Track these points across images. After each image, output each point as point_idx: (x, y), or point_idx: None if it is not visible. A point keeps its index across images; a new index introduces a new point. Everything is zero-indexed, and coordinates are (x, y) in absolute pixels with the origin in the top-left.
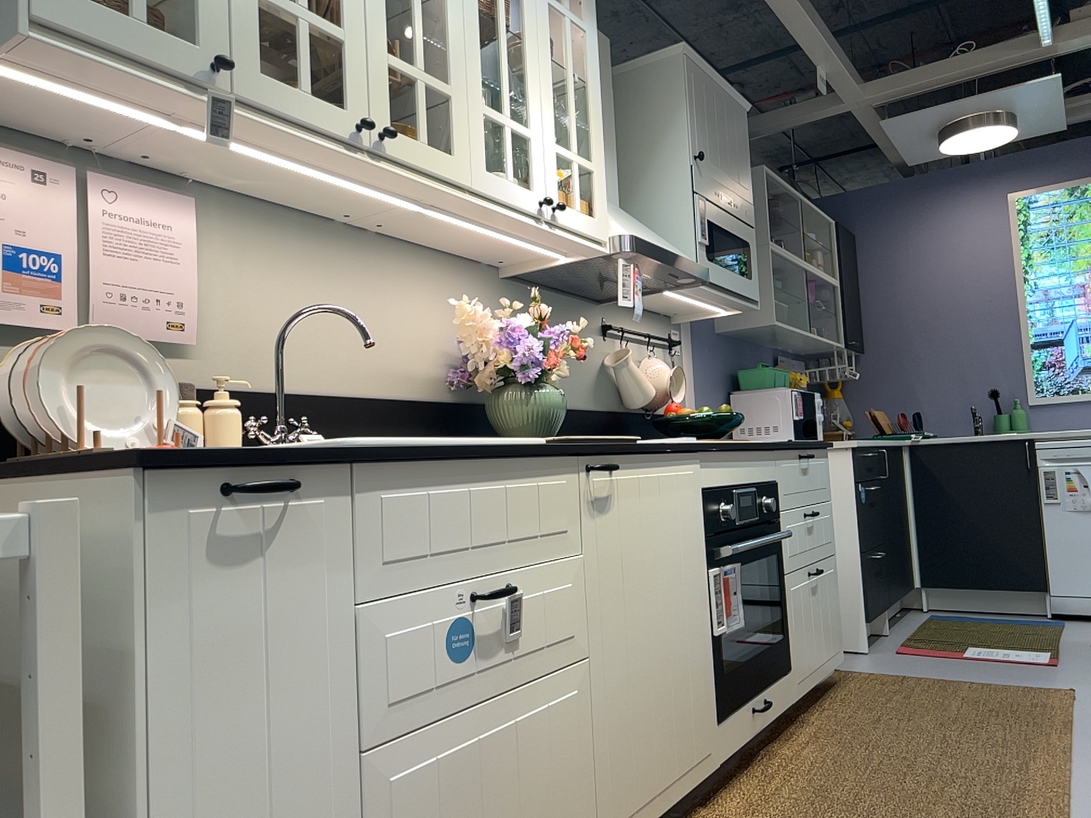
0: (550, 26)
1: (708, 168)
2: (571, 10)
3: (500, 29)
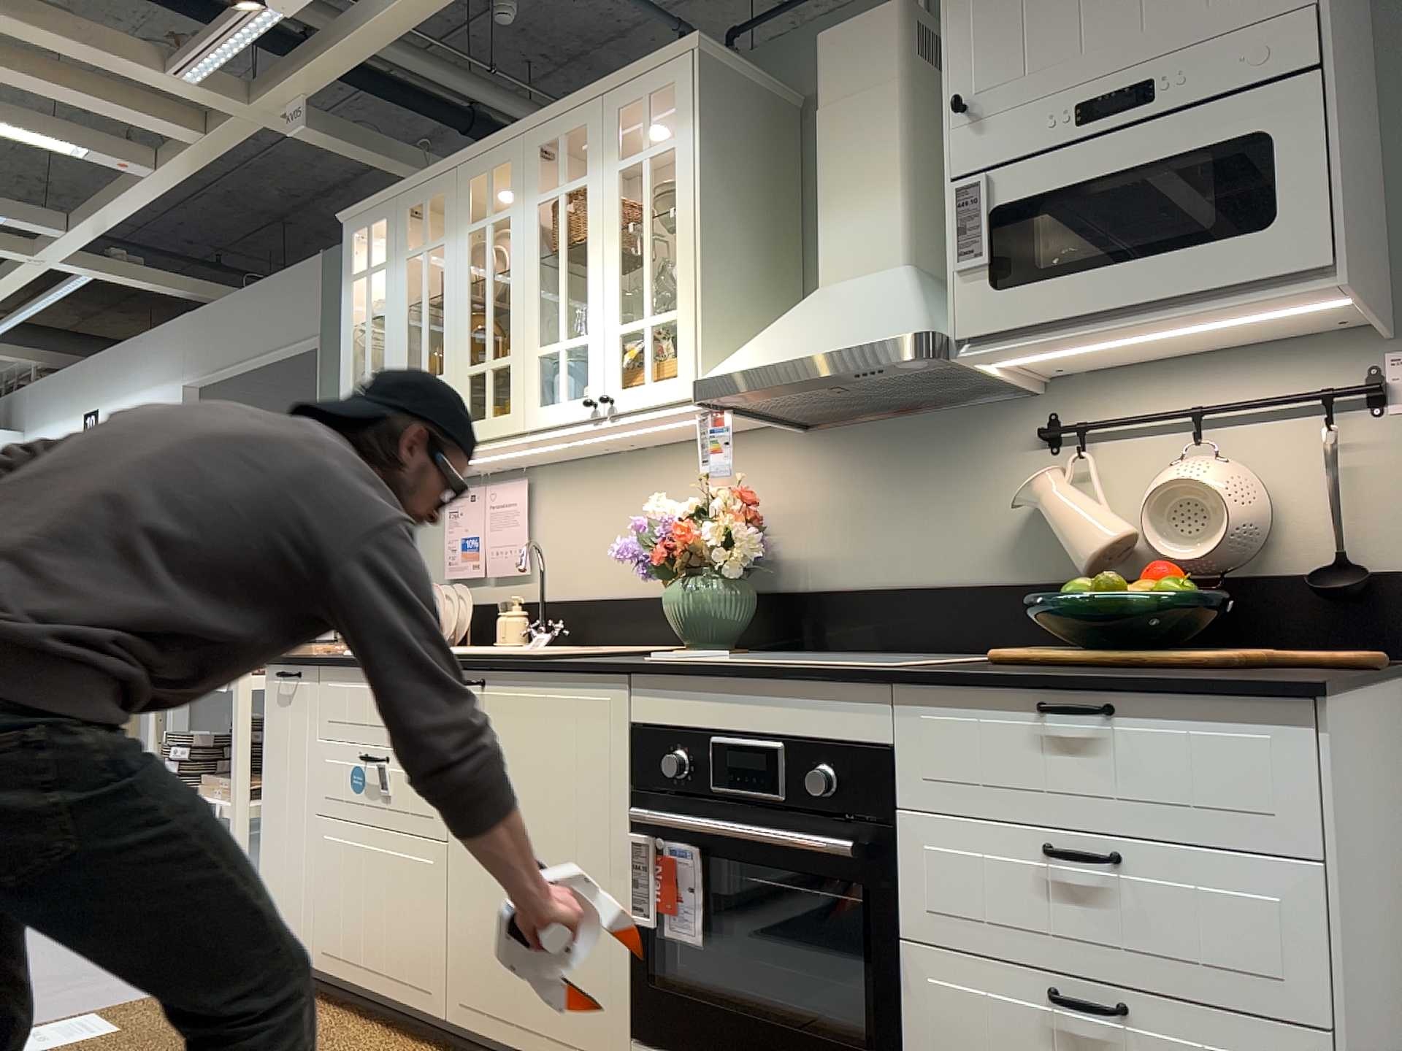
0: (617, 197)
1: (1011, 95)
2: (649, 146)
3: (559, 258)
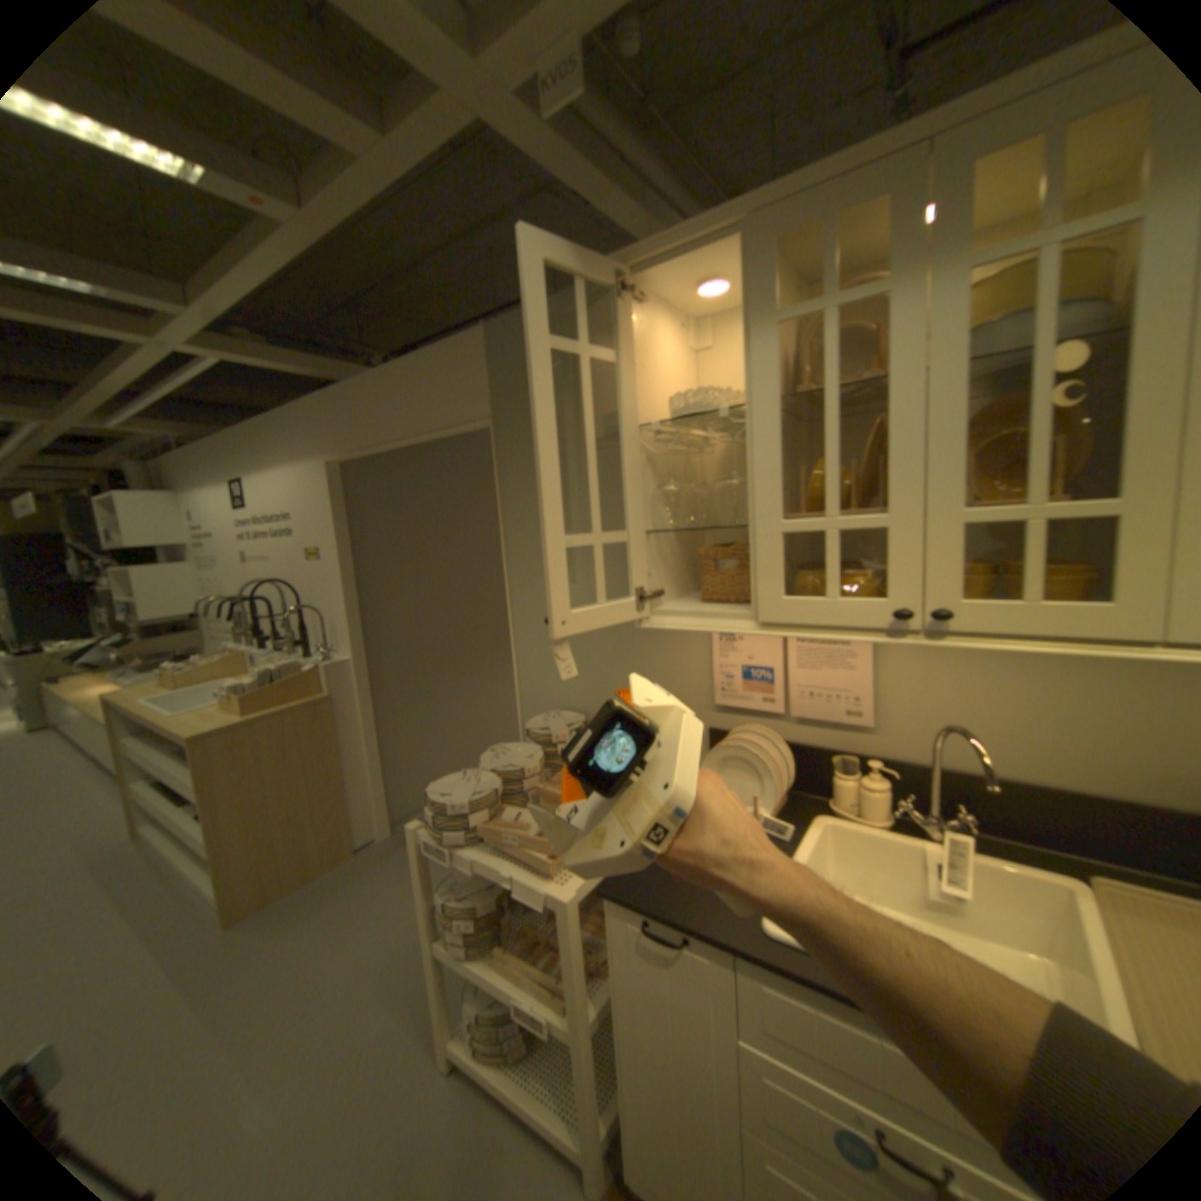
0: None
1: None
2: None
3: None
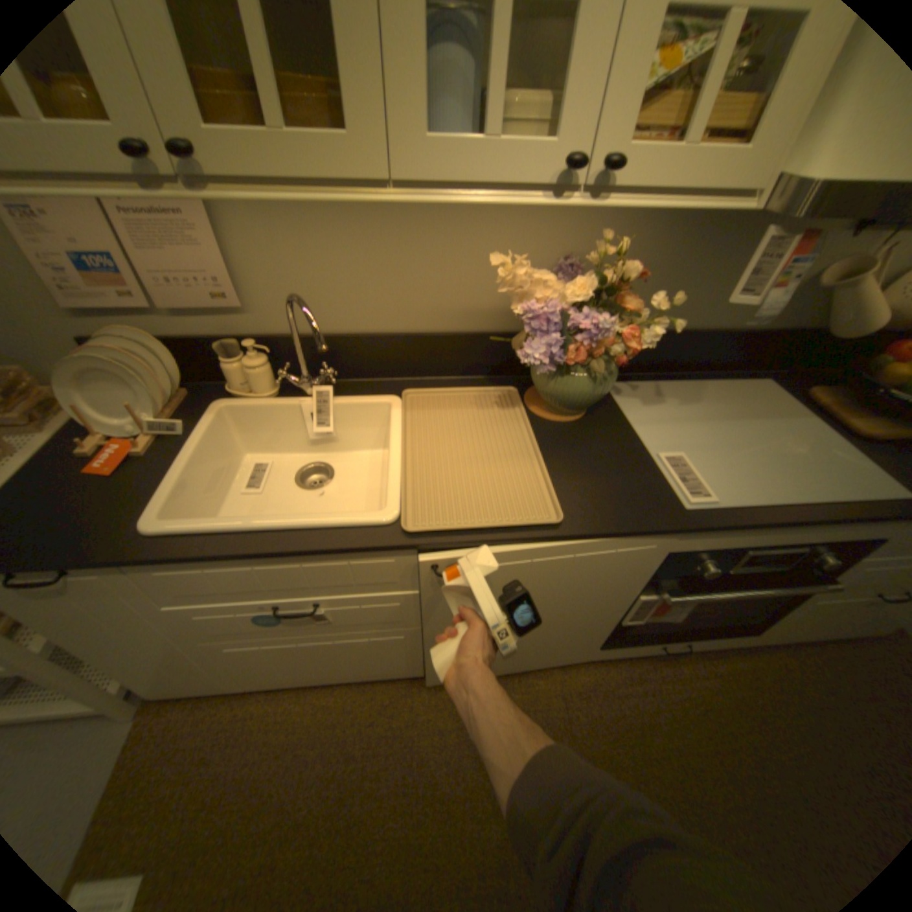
0: None
1: None
2: None
3: None
